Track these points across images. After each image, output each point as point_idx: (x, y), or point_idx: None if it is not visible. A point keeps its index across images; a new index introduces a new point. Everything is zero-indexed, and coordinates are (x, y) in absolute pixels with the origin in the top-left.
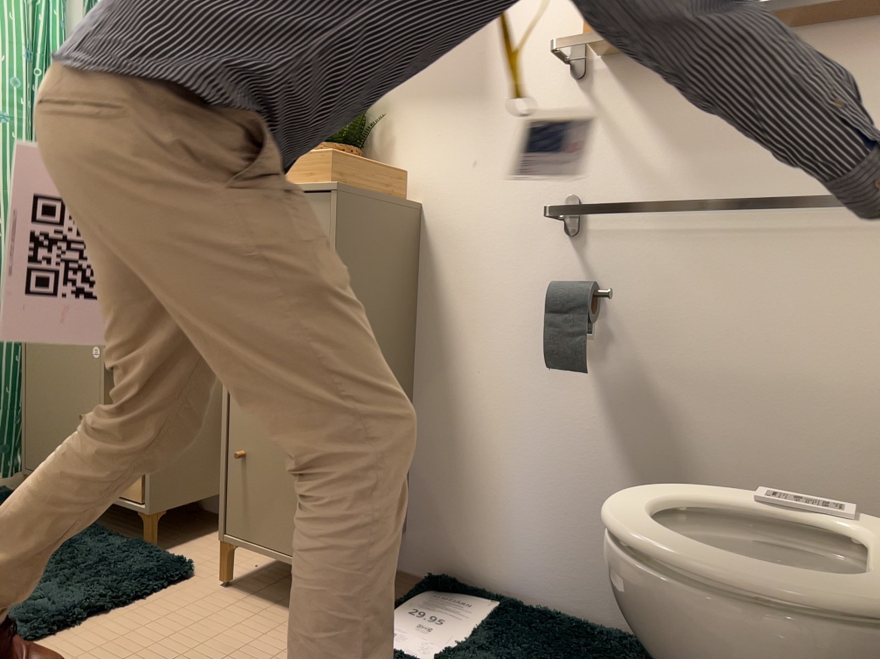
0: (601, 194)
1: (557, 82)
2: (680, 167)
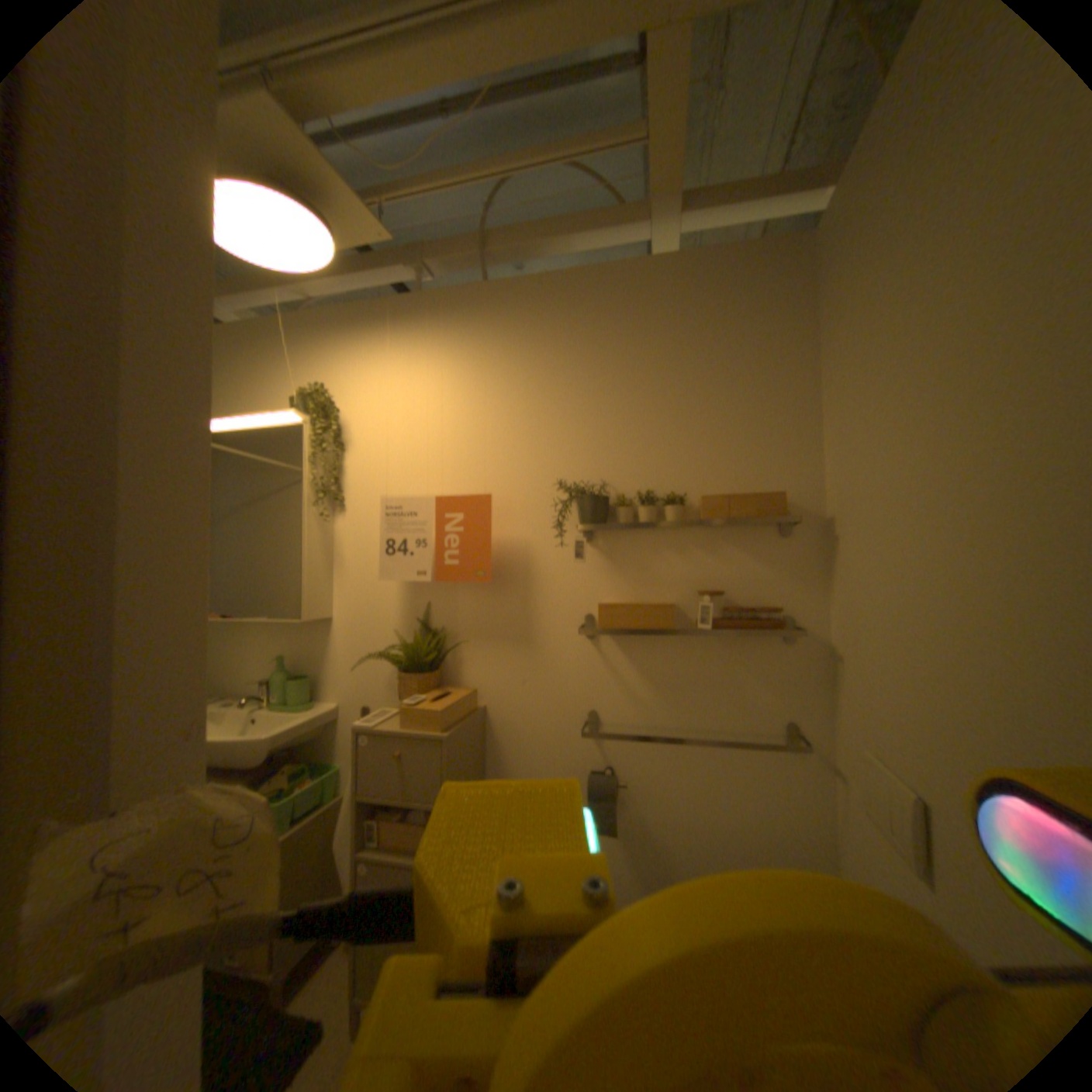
0: (613, 710)
1: (579, 634)
2: (661, 697)
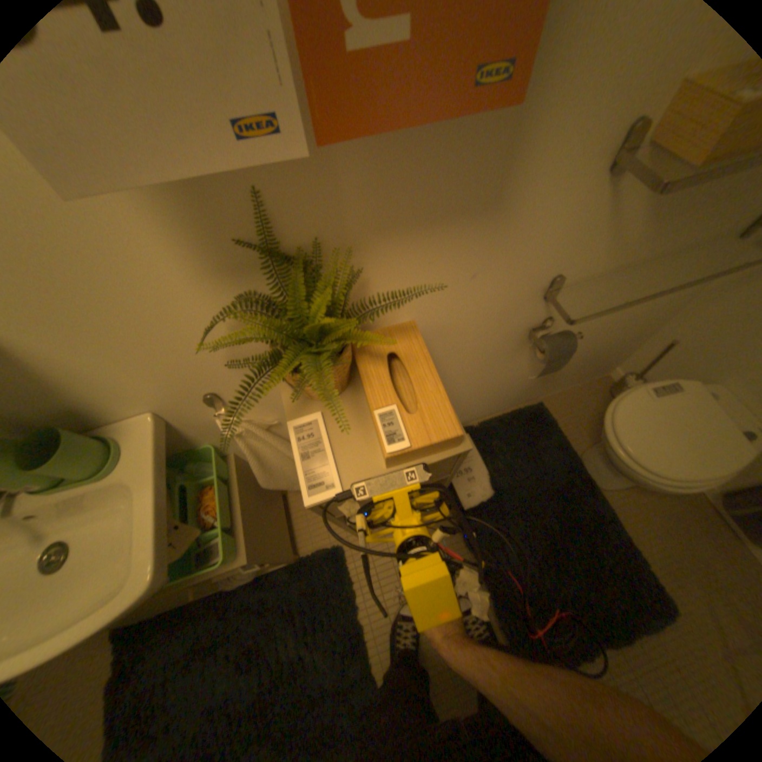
0: (584, 266)
1: (597, 171)
2: (653, 231)
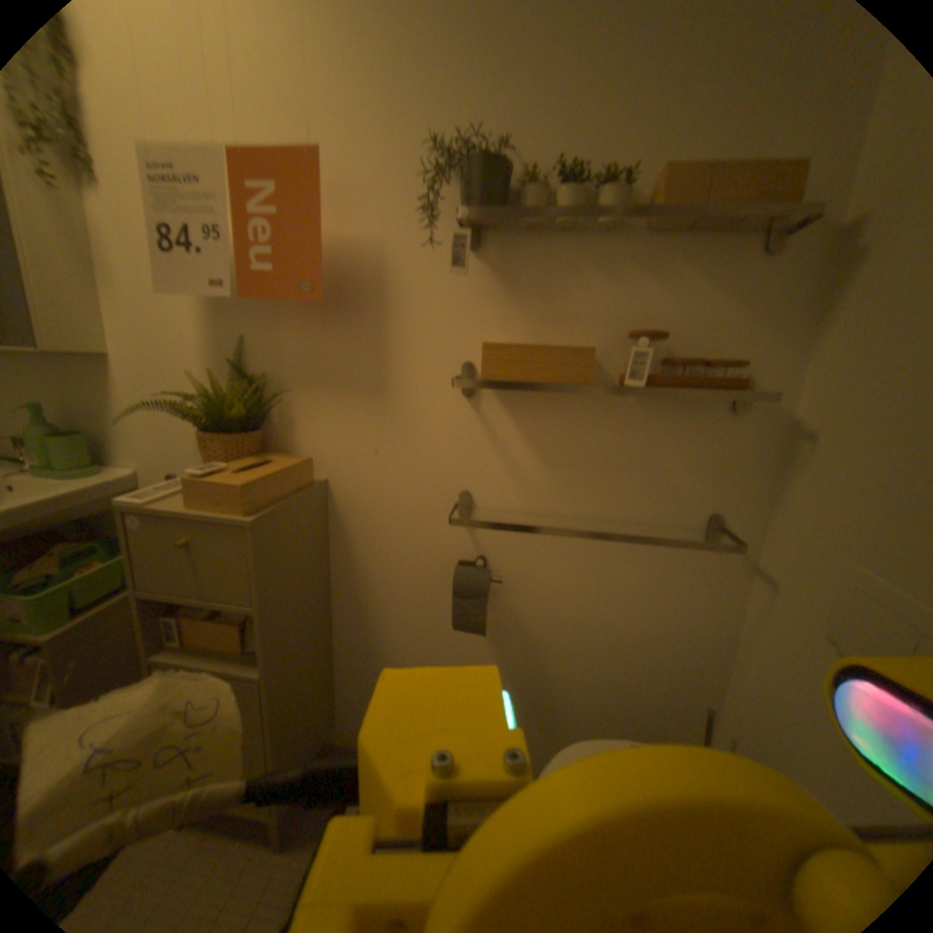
0: (492, 492)
1: (453, 393)
2: (555, 479)
